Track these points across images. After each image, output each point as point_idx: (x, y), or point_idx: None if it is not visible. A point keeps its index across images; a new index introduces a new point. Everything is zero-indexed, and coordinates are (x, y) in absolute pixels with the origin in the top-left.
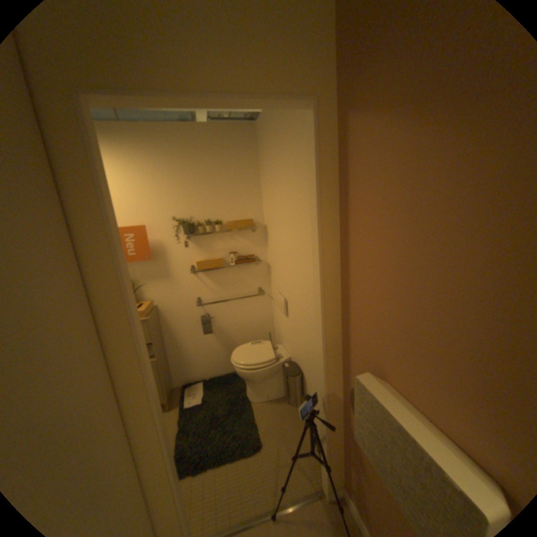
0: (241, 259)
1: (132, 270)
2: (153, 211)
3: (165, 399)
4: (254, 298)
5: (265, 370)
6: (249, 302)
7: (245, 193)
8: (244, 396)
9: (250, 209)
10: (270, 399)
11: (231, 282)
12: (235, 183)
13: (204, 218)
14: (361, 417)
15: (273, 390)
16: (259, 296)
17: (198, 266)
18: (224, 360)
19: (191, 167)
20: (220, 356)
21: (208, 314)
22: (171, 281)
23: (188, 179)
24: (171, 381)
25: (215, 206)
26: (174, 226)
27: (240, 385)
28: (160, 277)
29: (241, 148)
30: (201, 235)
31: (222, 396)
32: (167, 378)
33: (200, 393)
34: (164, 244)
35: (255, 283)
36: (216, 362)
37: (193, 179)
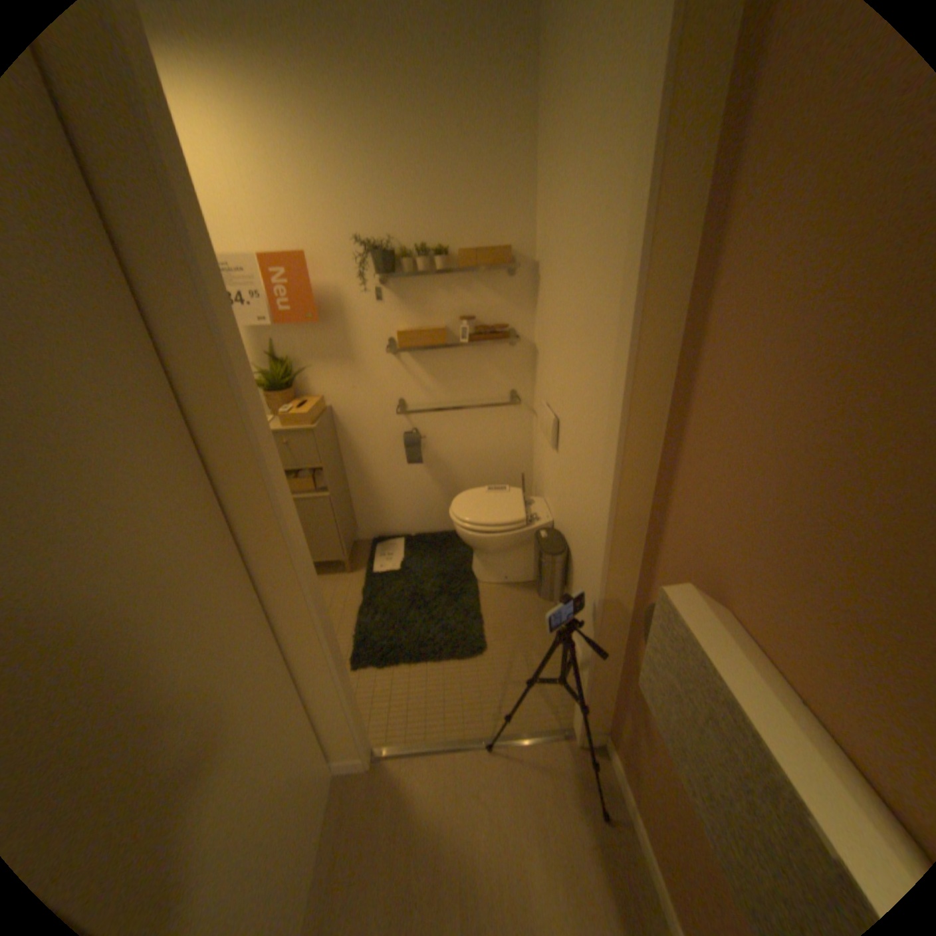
0: (481, 332)
1: (287, 341)
2: (317, 223)
3: (345, 556)
4: (499, 409)
5: (505, 537)
6: (491, 417)
7: (501, 185)
8: (468, 571)
9: (507, 223)
10: (510, 581)
11: (460, 376)
12: (481, 158)
13: (413, 241)
14: (659, 653)
15: (517, 569)
16: (510, 408)
17: (400, 342)
18: (442, 509)
19: (389, 119)
20: (435, 503)
21: (417, 431)
22: (353, 366)
23: (383, 150)
24: (356, 531)
25: (436, 215)
26: (357, 258)
27: (464, 553)
28: (334, 357)
29: (499, 65)
30: (408, 278)
31: (433, 564)
32: (349, 525)
33: (399, 554)
34: (340, 294)
35: (504, 382)
36: (427, 510)
37: (393, 149)
